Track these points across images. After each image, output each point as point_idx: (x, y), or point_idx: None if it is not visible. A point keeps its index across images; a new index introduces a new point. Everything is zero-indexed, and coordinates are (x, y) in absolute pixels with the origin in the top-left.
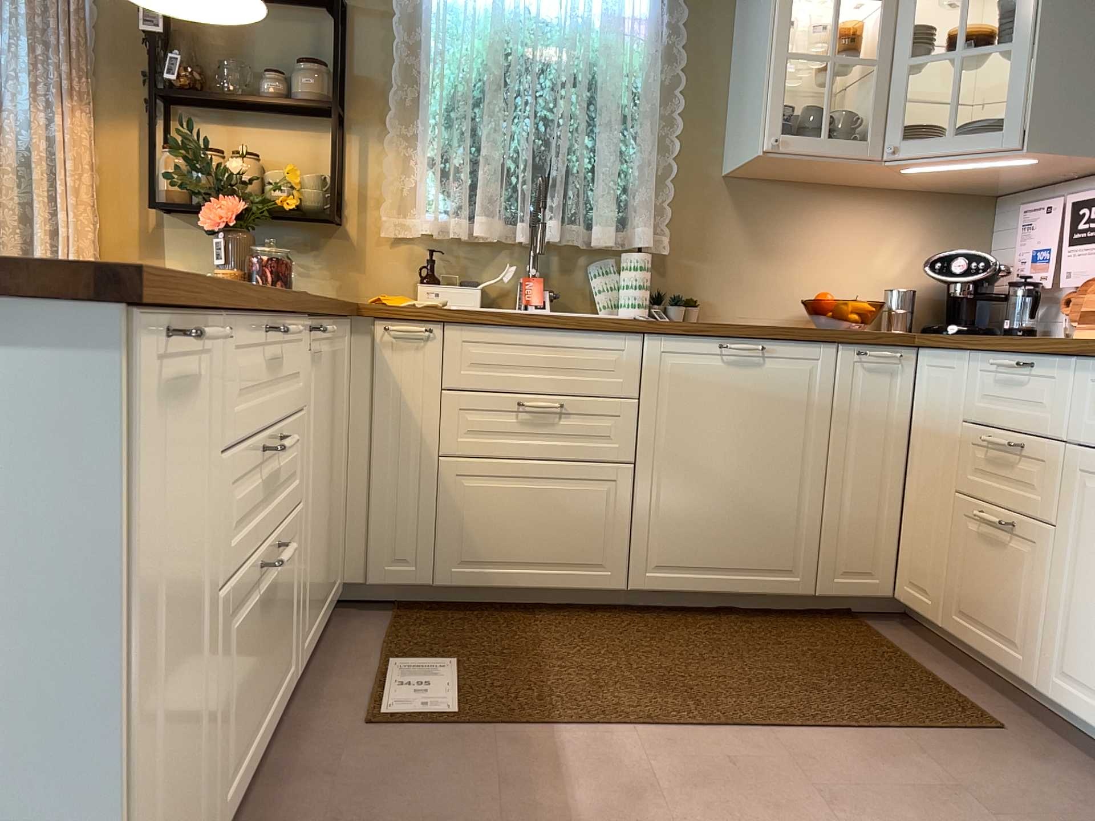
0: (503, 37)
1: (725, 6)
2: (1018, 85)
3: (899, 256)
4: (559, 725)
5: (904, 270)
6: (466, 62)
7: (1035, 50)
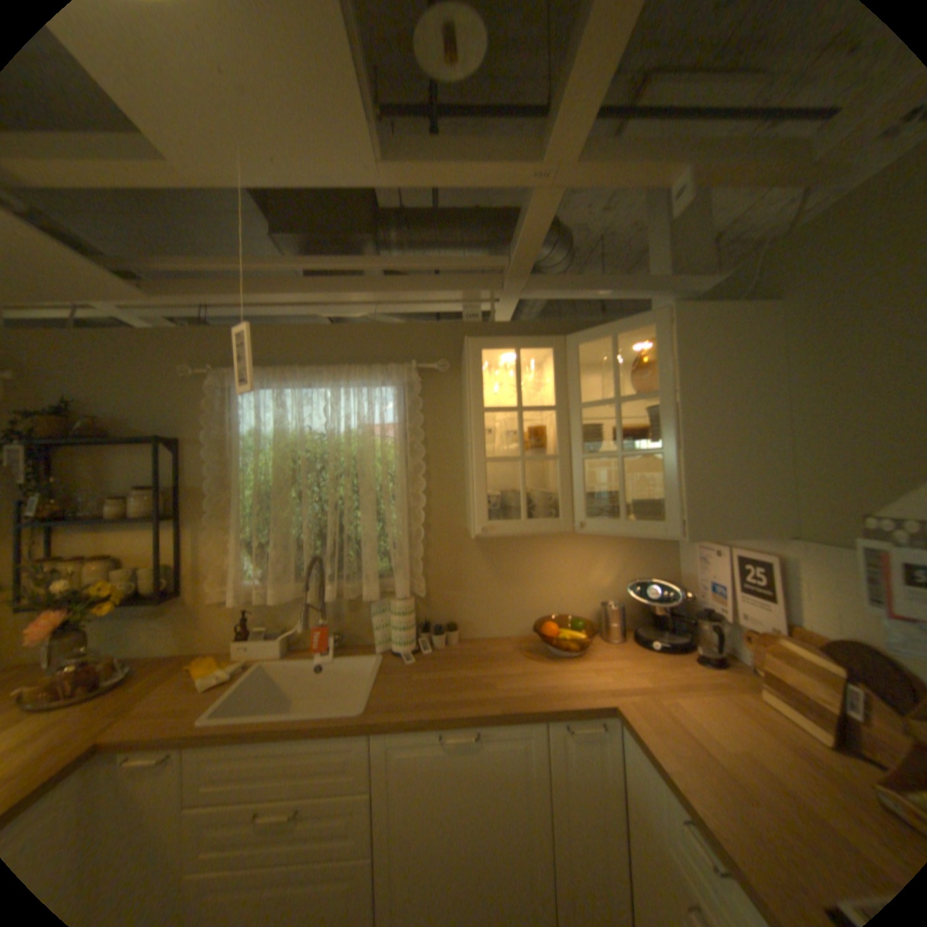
0: (287, 451)
1: (454, 408)
2: (672, 485)
3: (609, 572)
4: None
5: (615, 582)
6: (257, 475)
7: (681, 454)
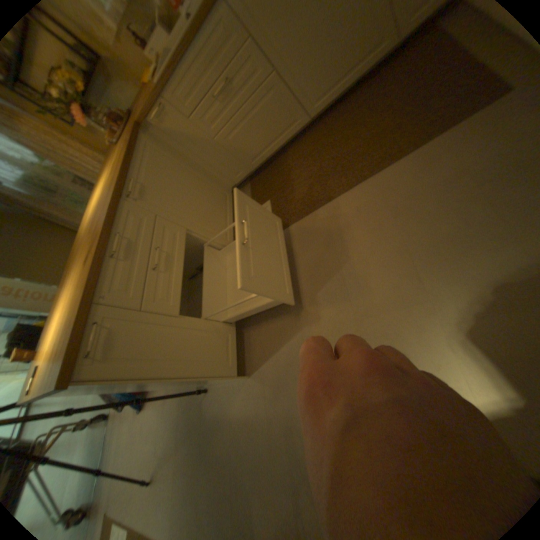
0: None
1: None
2: None
3: None
4: (302, 217)
5: None
6: None
7: None
